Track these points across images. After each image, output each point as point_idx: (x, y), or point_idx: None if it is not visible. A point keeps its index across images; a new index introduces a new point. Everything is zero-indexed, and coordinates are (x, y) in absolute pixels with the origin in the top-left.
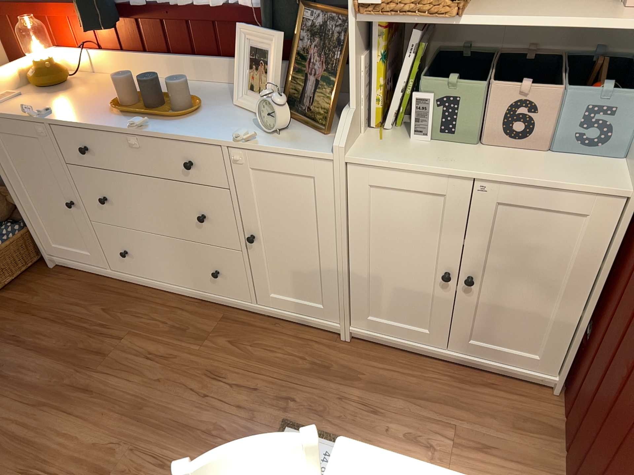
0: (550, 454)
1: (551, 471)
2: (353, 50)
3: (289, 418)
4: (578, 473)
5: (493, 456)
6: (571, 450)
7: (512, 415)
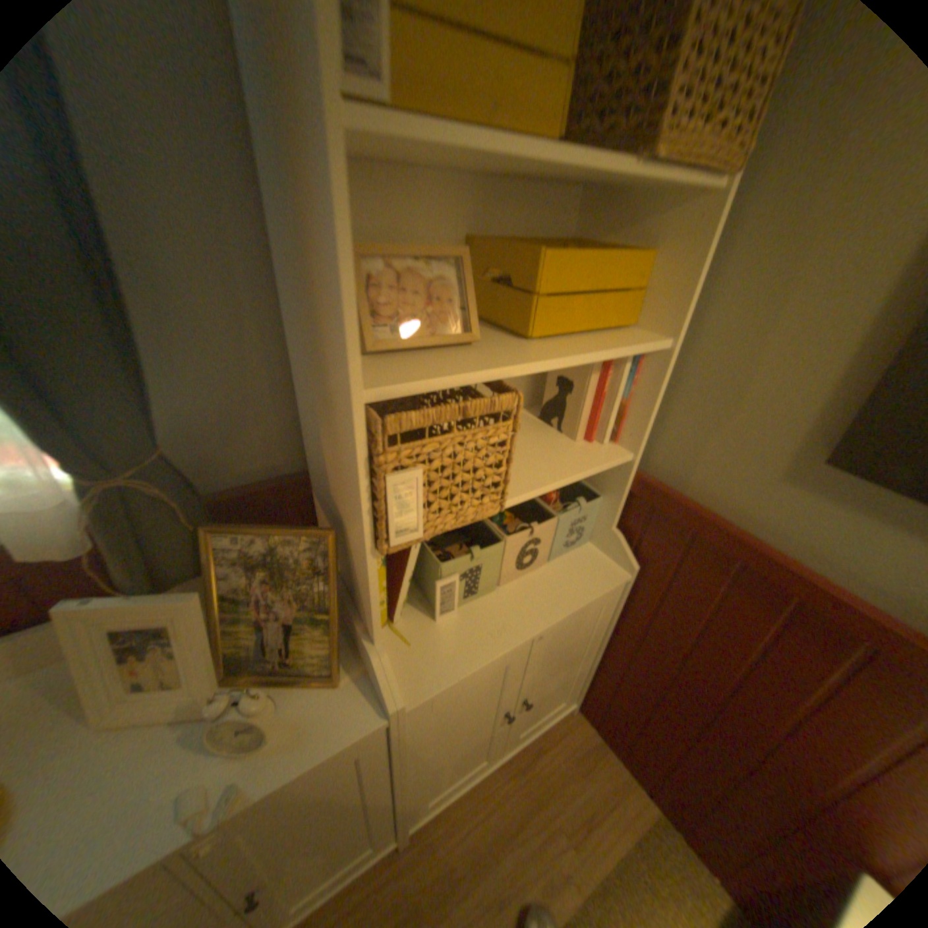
0: (617, 778)
1: (630, 793)
2: (369, 589)
3: None
4: (658, 786)
5: (600, 828)
6: (629, 763)
7: (574, 768)
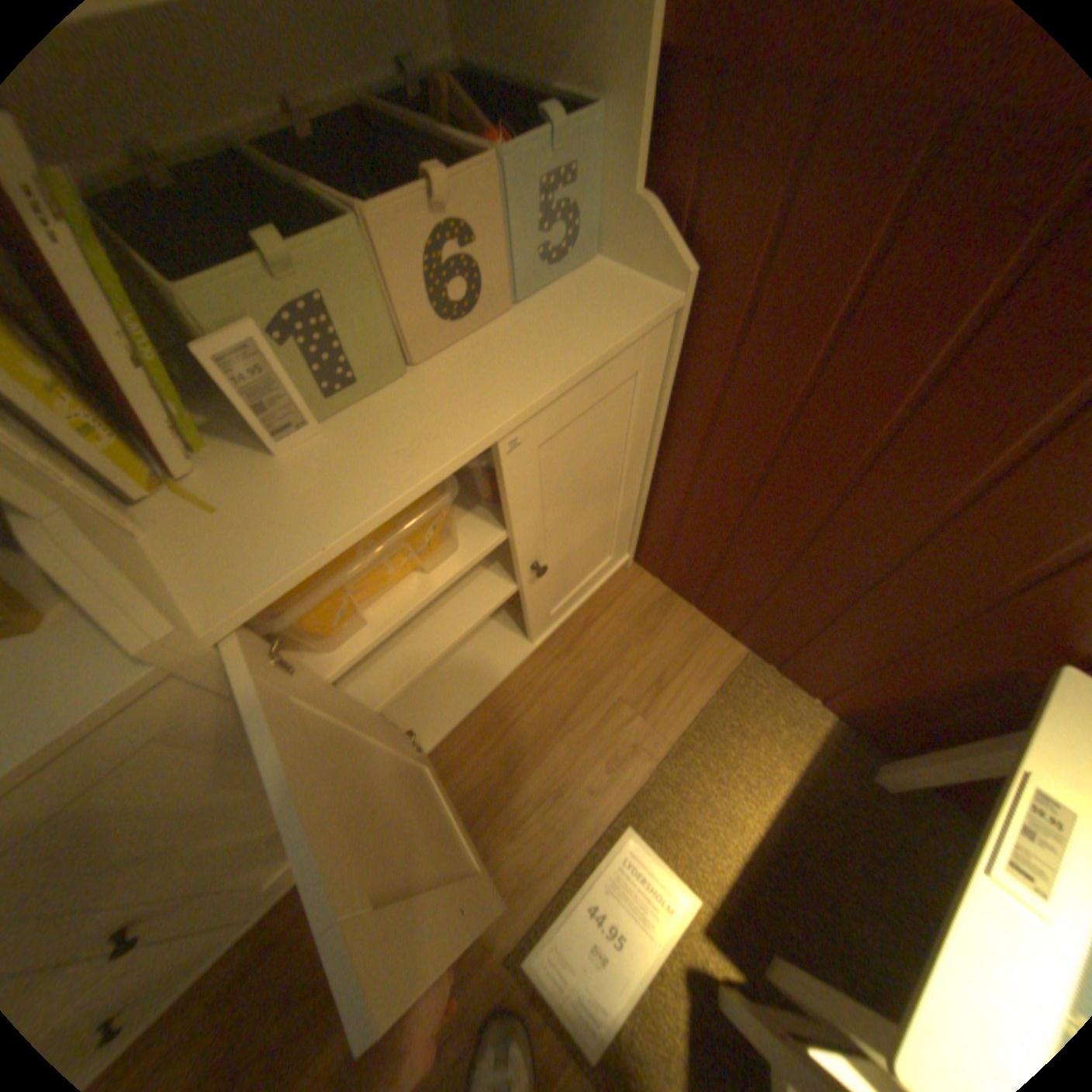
0: (689, 625)
1: (706, 638)
2: None
3: (504, 953)
4: (742, 621)
5: (671, 684)
6: (702, 605)
7: (632, 629)
